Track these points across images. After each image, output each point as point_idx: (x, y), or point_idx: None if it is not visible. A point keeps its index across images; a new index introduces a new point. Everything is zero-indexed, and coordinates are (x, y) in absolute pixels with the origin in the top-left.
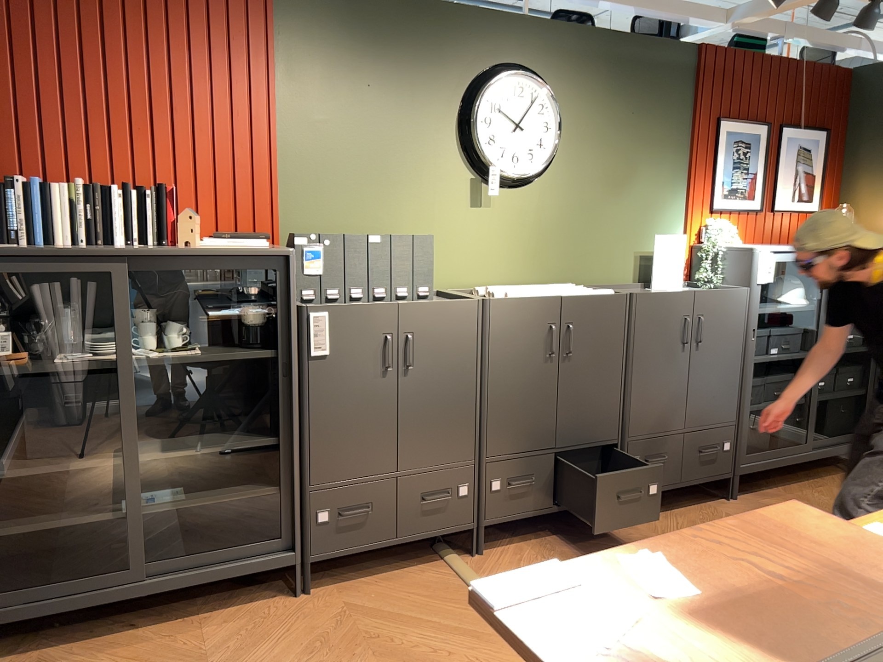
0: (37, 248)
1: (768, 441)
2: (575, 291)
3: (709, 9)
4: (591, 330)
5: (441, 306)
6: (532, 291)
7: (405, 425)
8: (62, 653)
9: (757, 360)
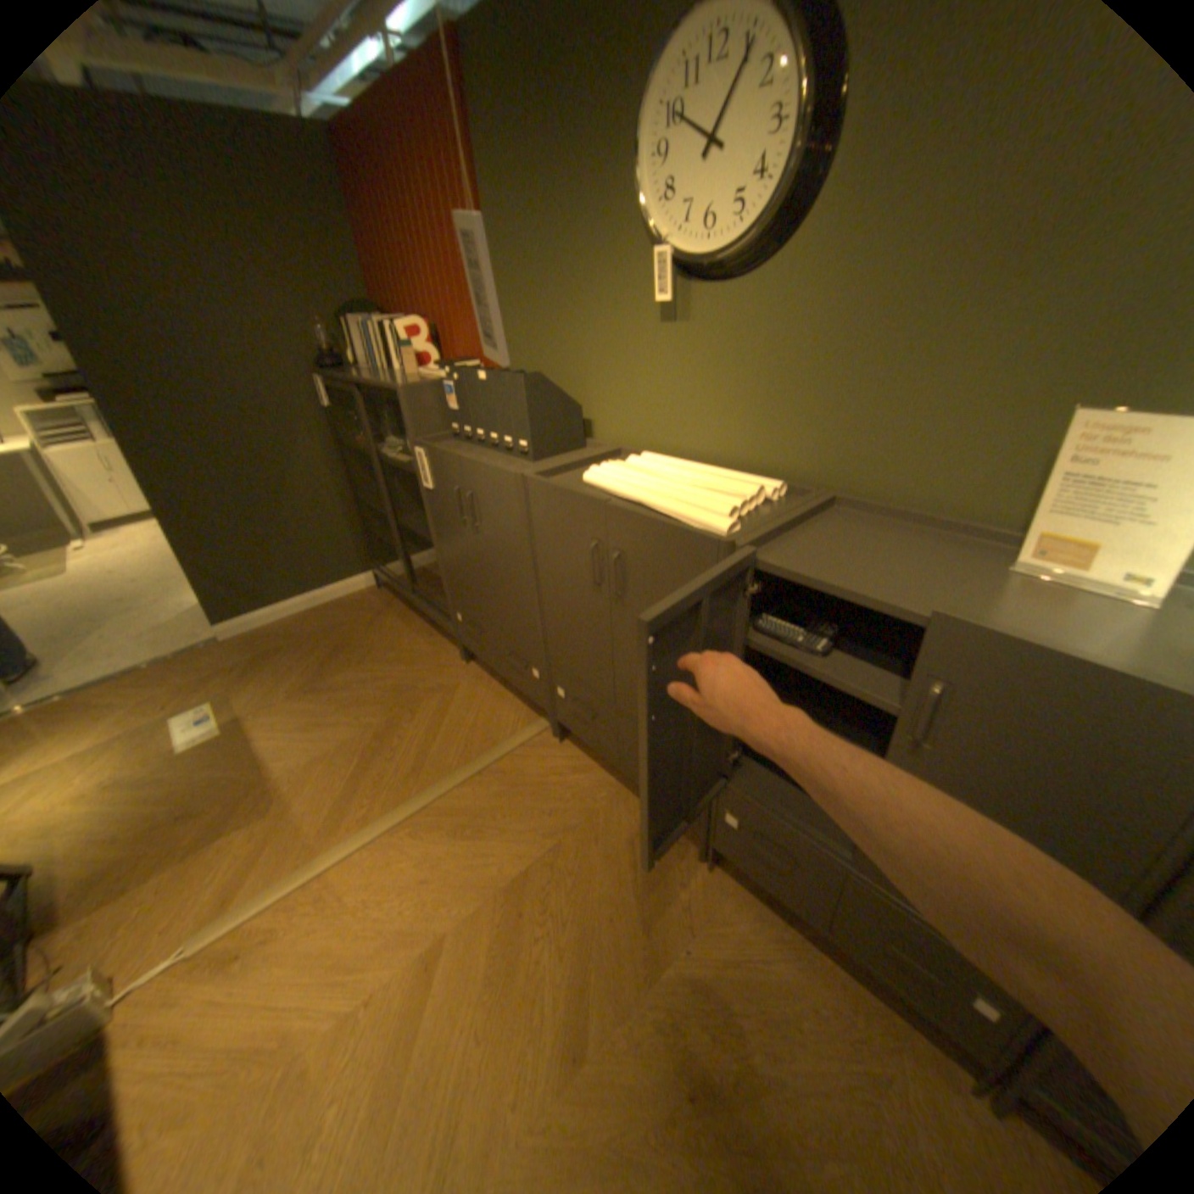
0: (370, 369)
1: None
2: (666, 501)
3: None
4: (650, 576)
5: (487, 470)
6: (636, 480)
7: (487, 580)
8: (396, 608)
9: None
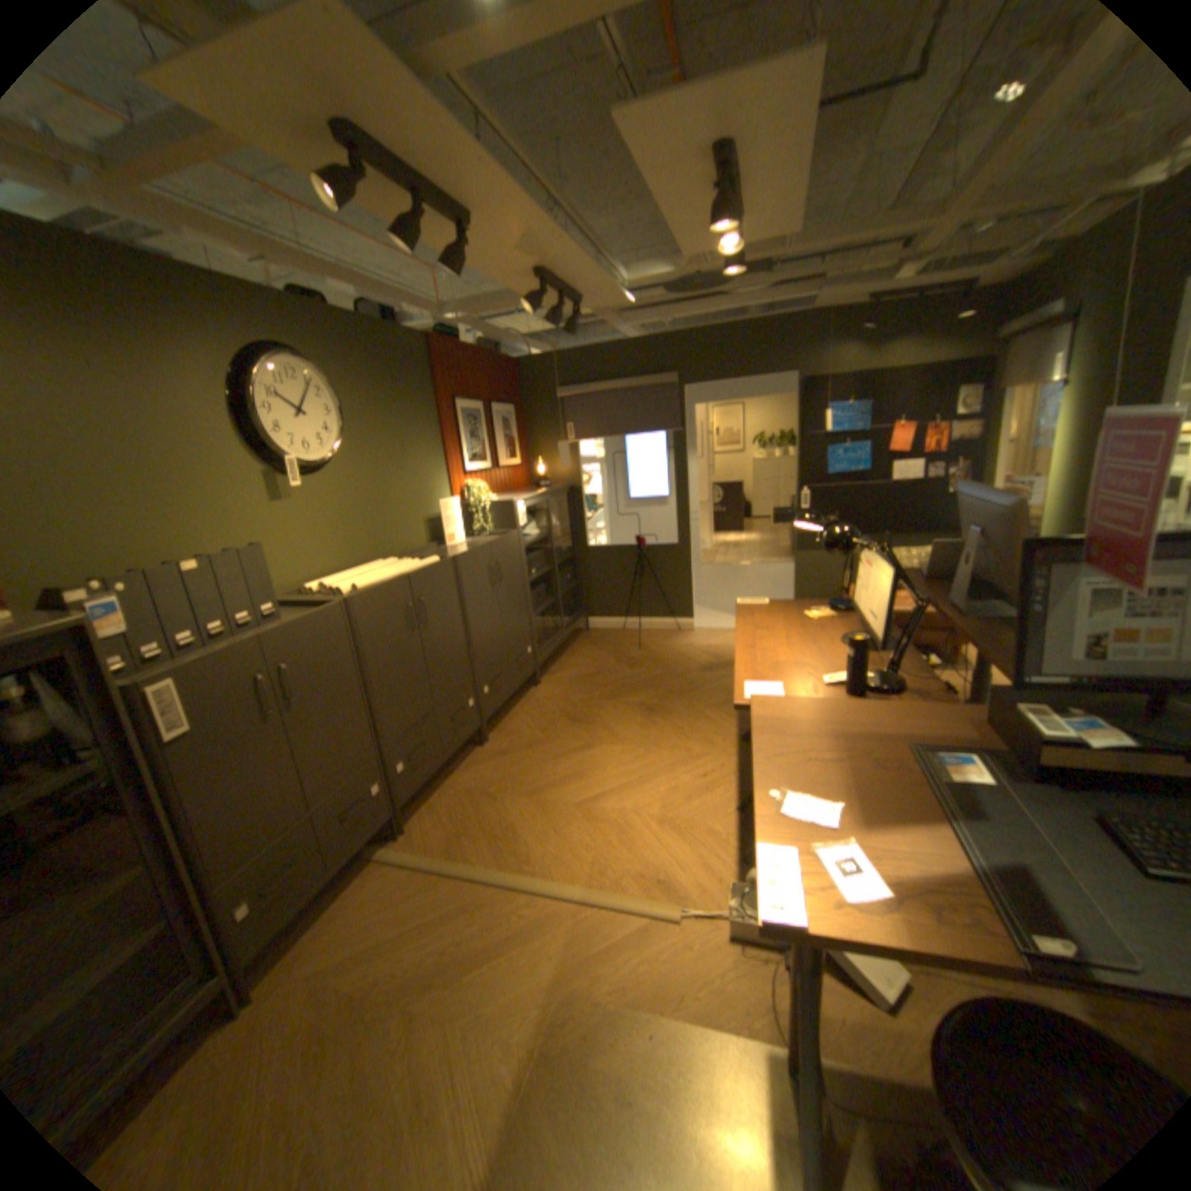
0: None
1: (543, 636)
2: (411, 566)
3: (427, 301)
4: (436, 598)
5: (308, 620)
6: (373, 576)
7: (306, 758)
8: None
9: (529, 582)
